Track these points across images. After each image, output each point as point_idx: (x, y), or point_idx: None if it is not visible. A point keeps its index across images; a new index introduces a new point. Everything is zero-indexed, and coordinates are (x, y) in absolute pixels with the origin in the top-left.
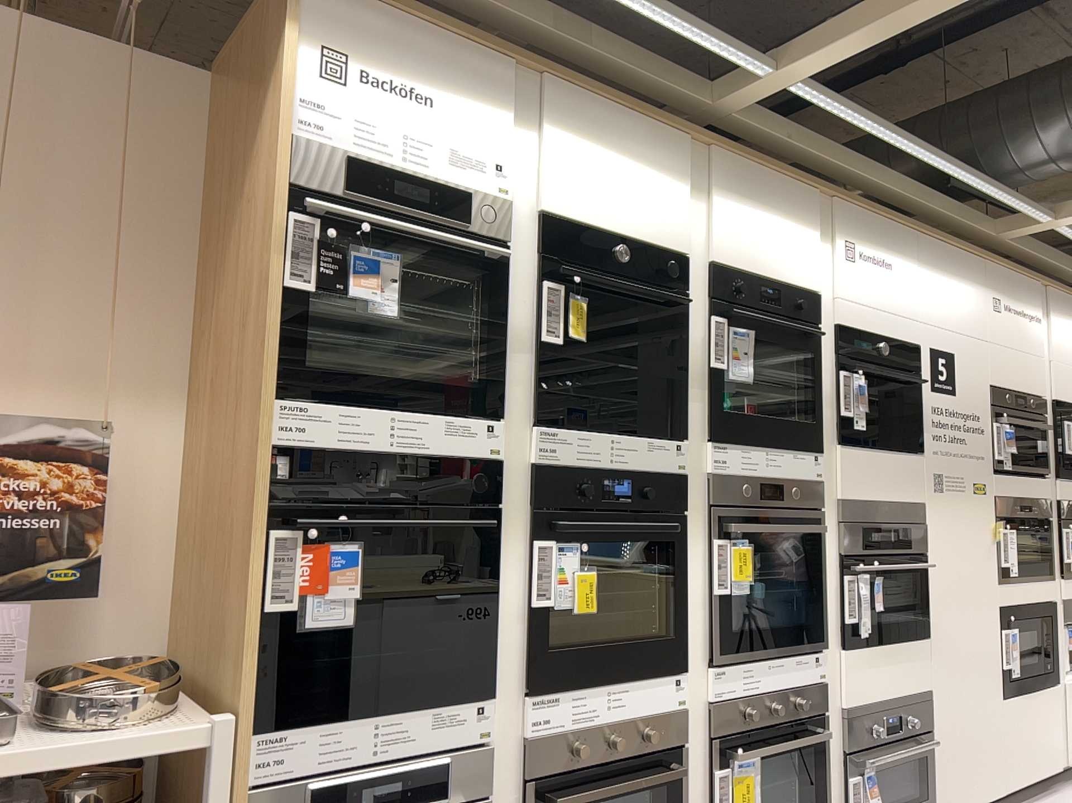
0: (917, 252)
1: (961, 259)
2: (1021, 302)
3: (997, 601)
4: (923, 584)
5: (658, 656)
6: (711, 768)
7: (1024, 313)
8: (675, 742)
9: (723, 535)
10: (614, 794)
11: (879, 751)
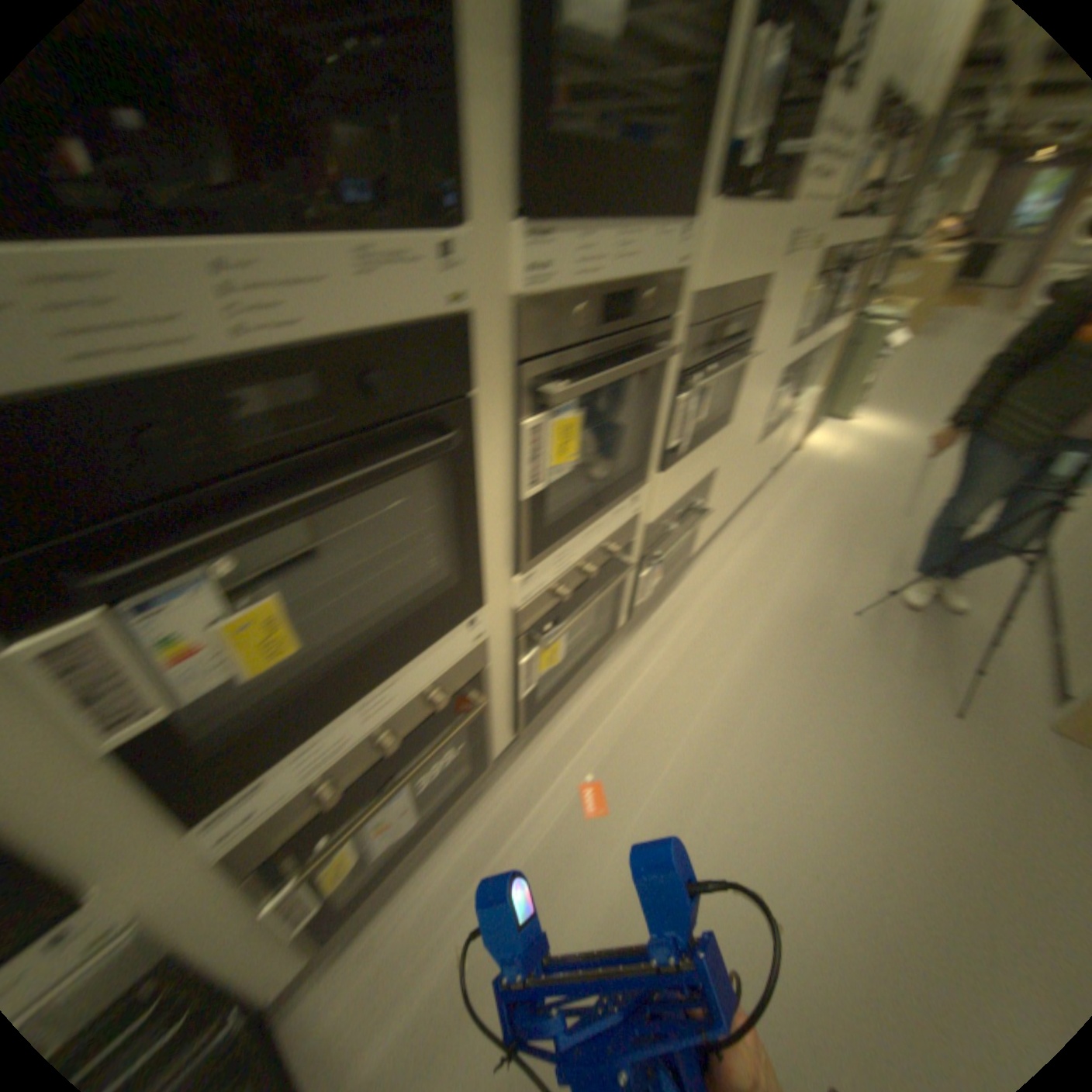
0: None
1: None
2: None
3: (787, 367)
4: (744, 374)
5: (443, 614)
6: (518, 656)
7: None
8: (476, 671)
9: (543, 405)
10: (395, 791)
11: (669, 541)
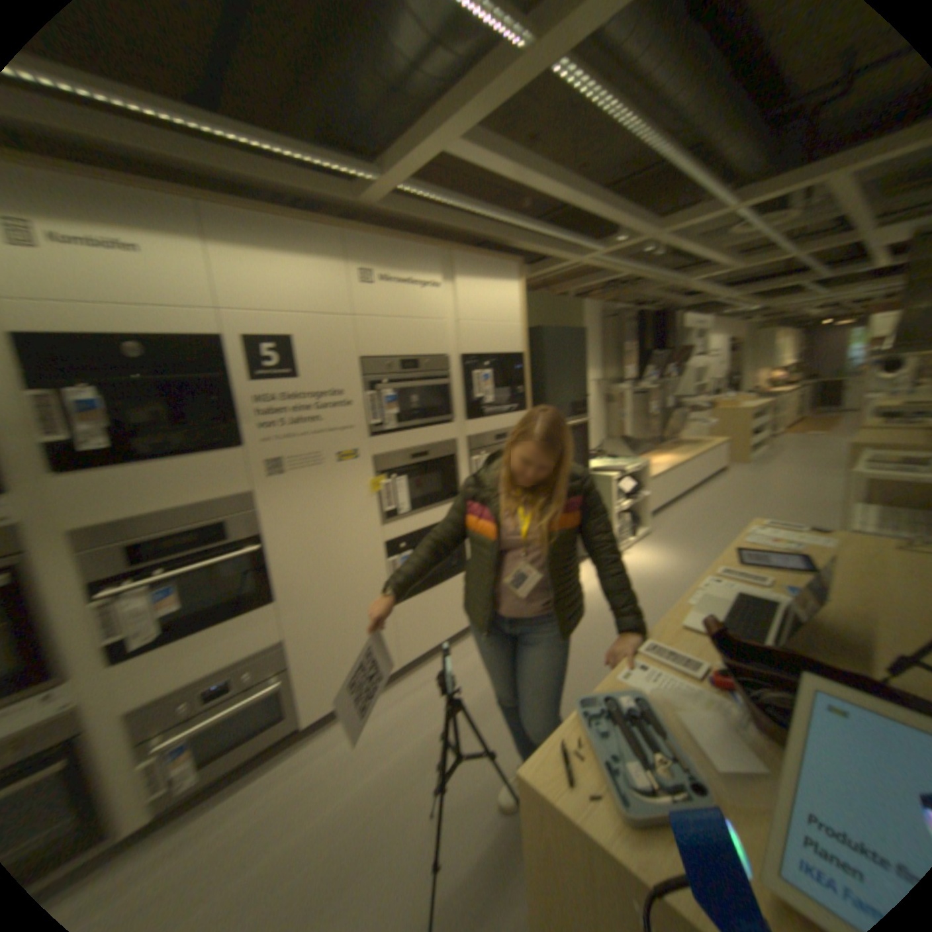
0: (201, 225)
1: (297, 229)
2: (411, 270)
3: (380, 541)
4: (254, 565)
5: None
6: None
7: (416, 280)
8: None
9: None
10: None
11: (187, 728)
